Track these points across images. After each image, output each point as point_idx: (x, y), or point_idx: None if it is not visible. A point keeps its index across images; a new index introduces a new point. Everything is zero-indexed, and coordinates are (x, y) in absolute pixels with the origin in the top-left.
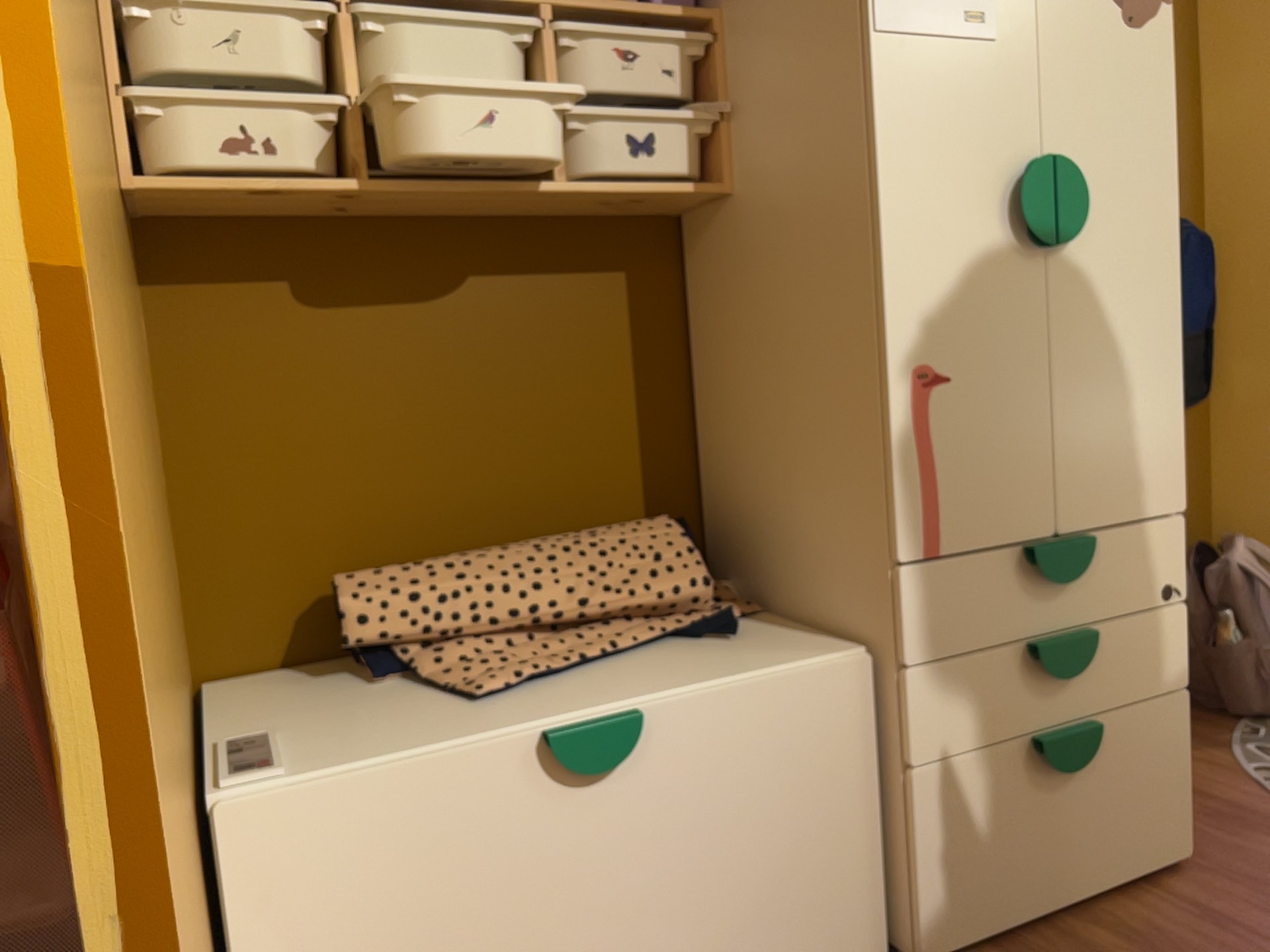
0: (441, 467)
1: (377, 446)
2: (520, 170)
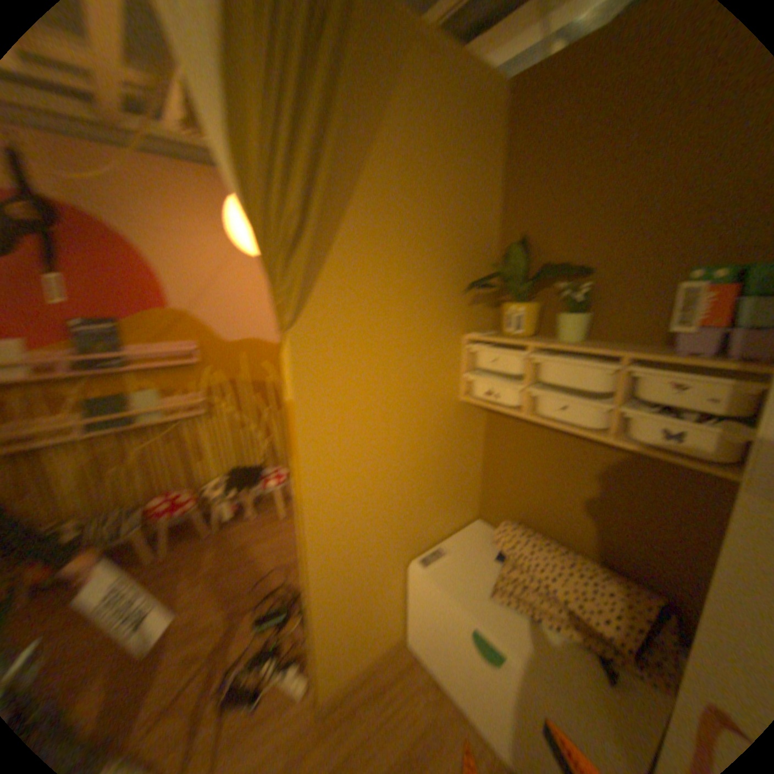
0: (563, 507)
1: (541, 487)
2: (593, 426)
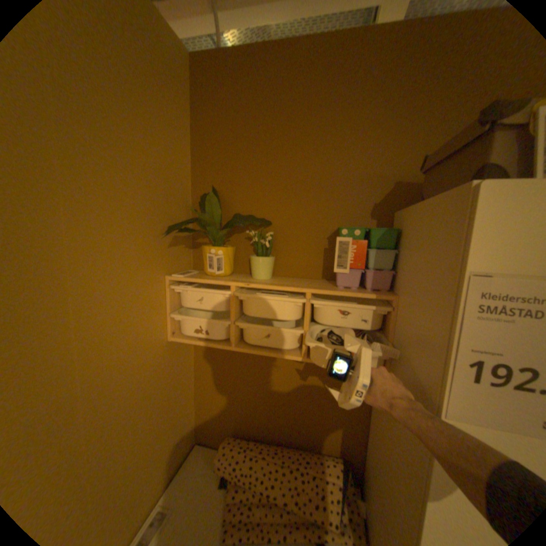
0: (267, 412)
1: (249, 399)
2: (290, 349)
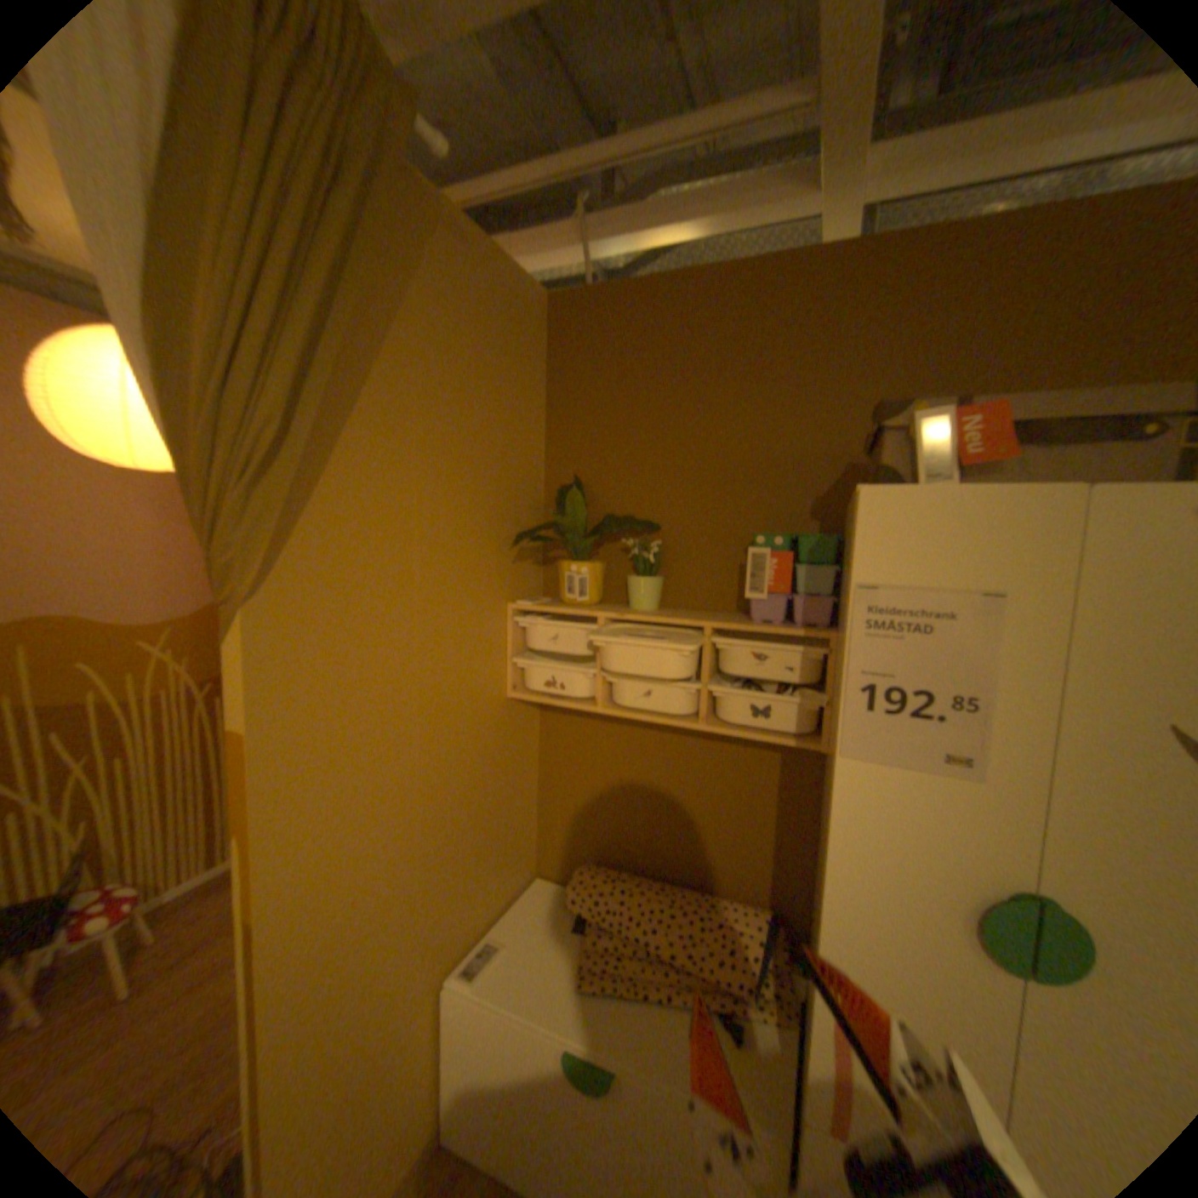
0: (651, 827)
1: (622, 806)
2: (682, 713)
